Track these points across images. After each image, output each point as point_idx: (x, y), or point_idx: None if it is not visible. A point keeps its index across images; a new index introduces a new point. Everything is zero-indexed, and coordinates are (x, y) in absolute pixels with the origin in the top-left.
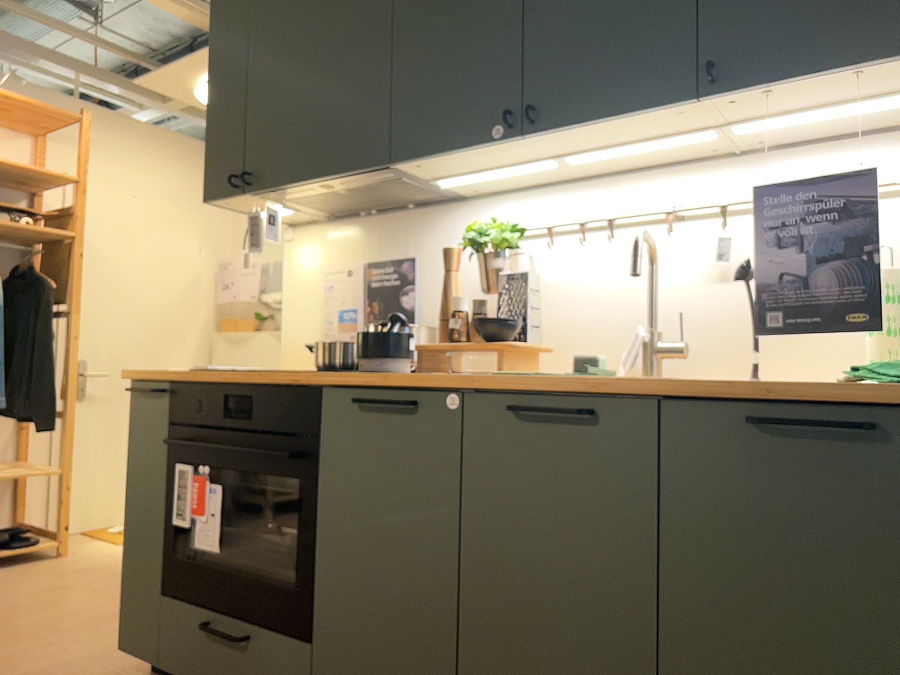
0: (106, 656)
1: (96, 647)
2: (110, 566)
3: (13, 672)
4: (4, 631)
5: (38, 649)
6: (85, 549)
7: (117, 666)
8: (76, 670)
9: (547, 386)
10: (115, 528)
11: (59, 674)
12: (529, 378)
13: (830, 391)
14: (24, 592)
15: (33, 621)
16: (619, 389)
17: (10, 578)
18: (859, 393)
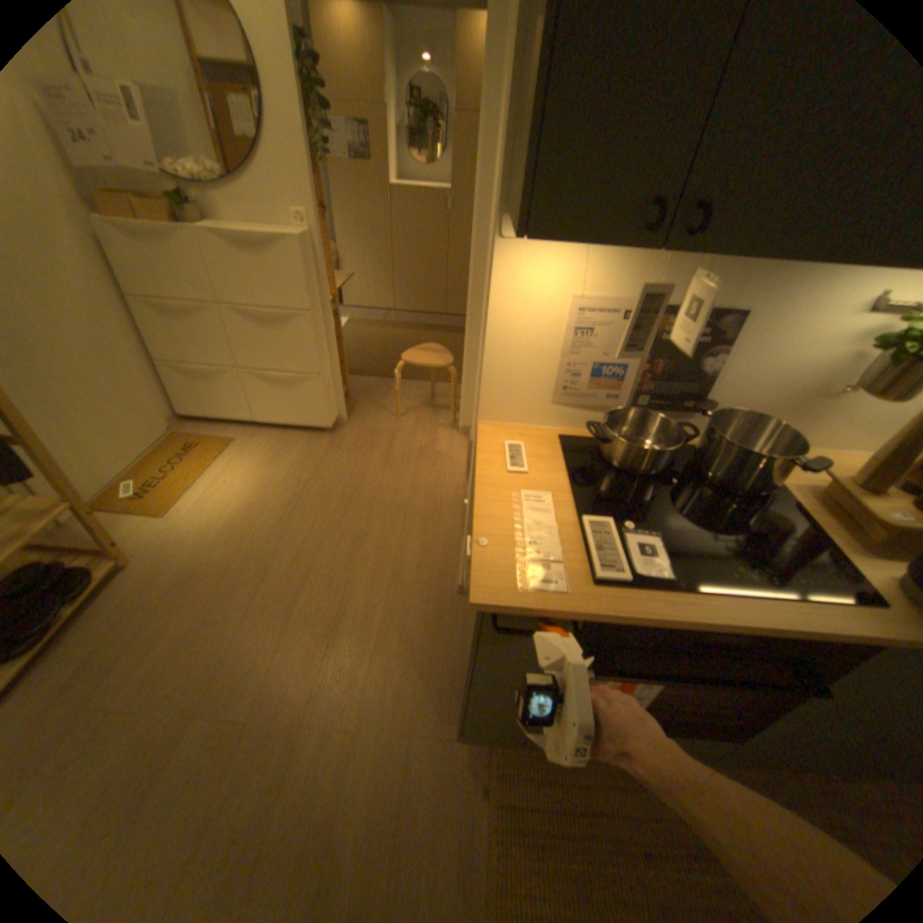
0: (394, 713)
1: (368, 704)
2: (204, 559)
3: (347, 795)
4: (245, 734)
5: (321, 742)
6: (133, 538)
7: (421, 722)
8: (396, 750)
9: None
10: (121, 487)
11: (391, 768)
12: None
13: None
14: (170, 653)
15: (252, 699)
16: None
17: (116, 634)
18: None
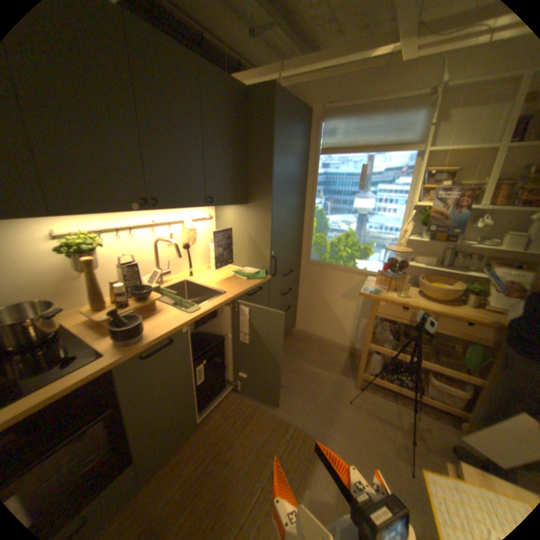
0: None
1: None
2: None
3: None
4: None
5: None
6: None
7: None
8: None
9: (210, 308)
10: None
11: None
12: (203, 309)
13: (253, 284)
14: None
15: None
16: (229, 300)
17: None
18: (260, 284)
